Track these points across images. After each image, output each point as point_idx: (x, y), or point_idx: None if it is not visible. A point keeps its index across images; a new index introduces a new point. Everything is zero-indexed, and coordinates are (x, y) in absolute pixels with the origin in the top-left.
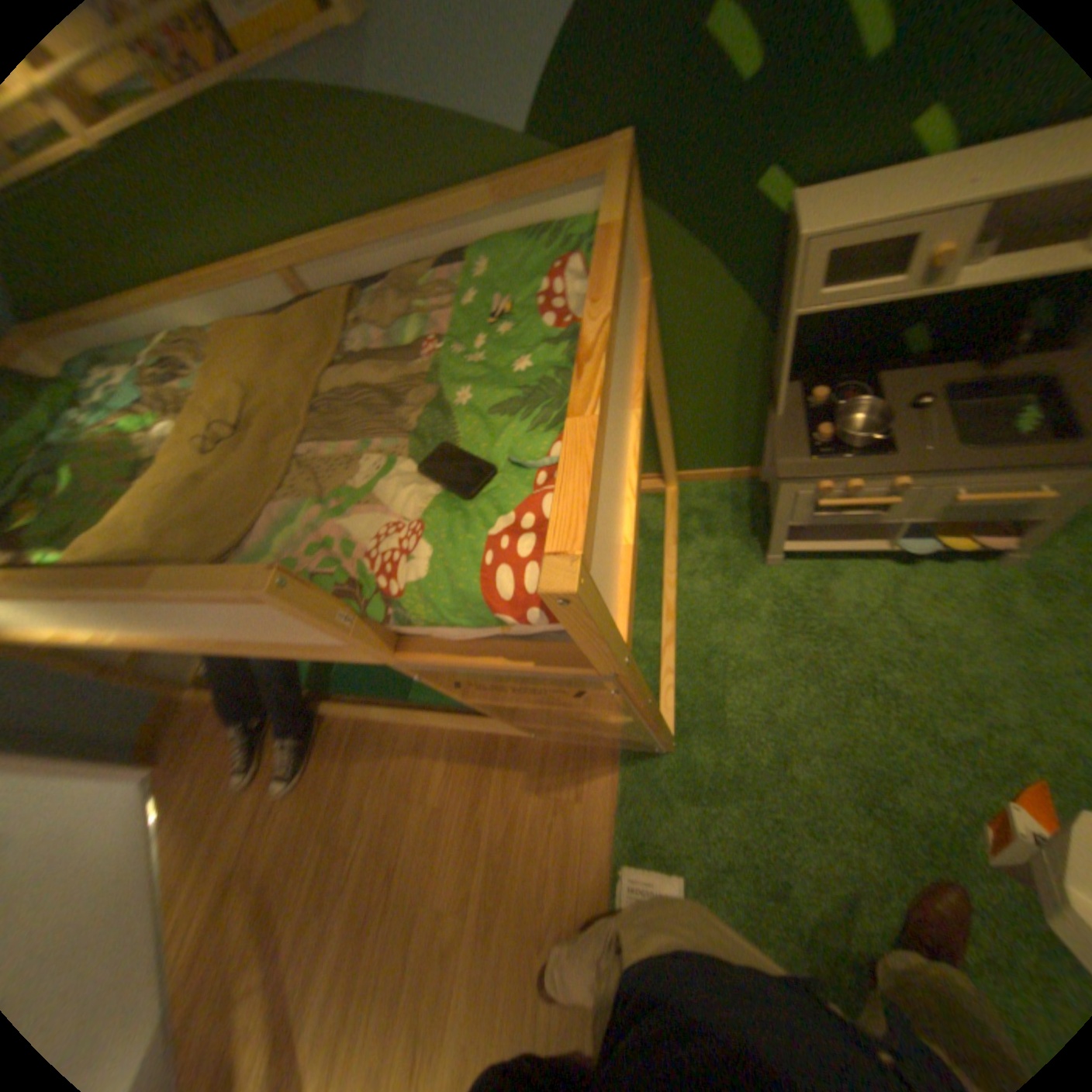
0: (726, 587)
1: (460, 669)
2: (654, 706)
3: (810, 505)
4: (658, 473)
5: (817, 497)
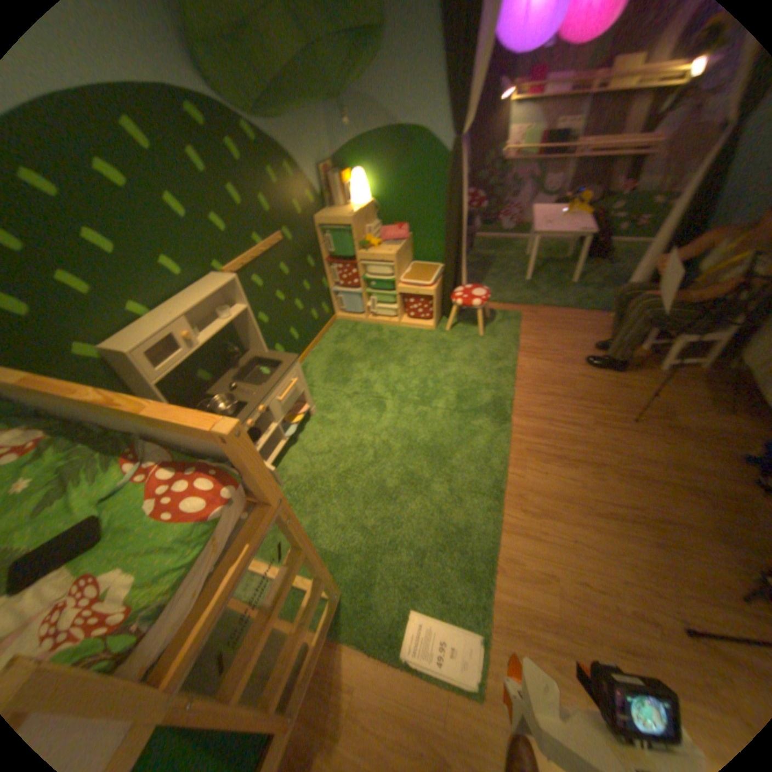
0: None
1: (212, 622)
2: (305, 544)
3: None
4: None
5: None
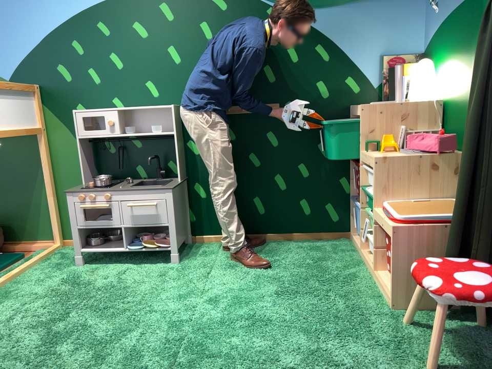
0: (49, 272)
1: None
2: None
3: (80, 211)
4: (54, 239)
5: (80, 204)
